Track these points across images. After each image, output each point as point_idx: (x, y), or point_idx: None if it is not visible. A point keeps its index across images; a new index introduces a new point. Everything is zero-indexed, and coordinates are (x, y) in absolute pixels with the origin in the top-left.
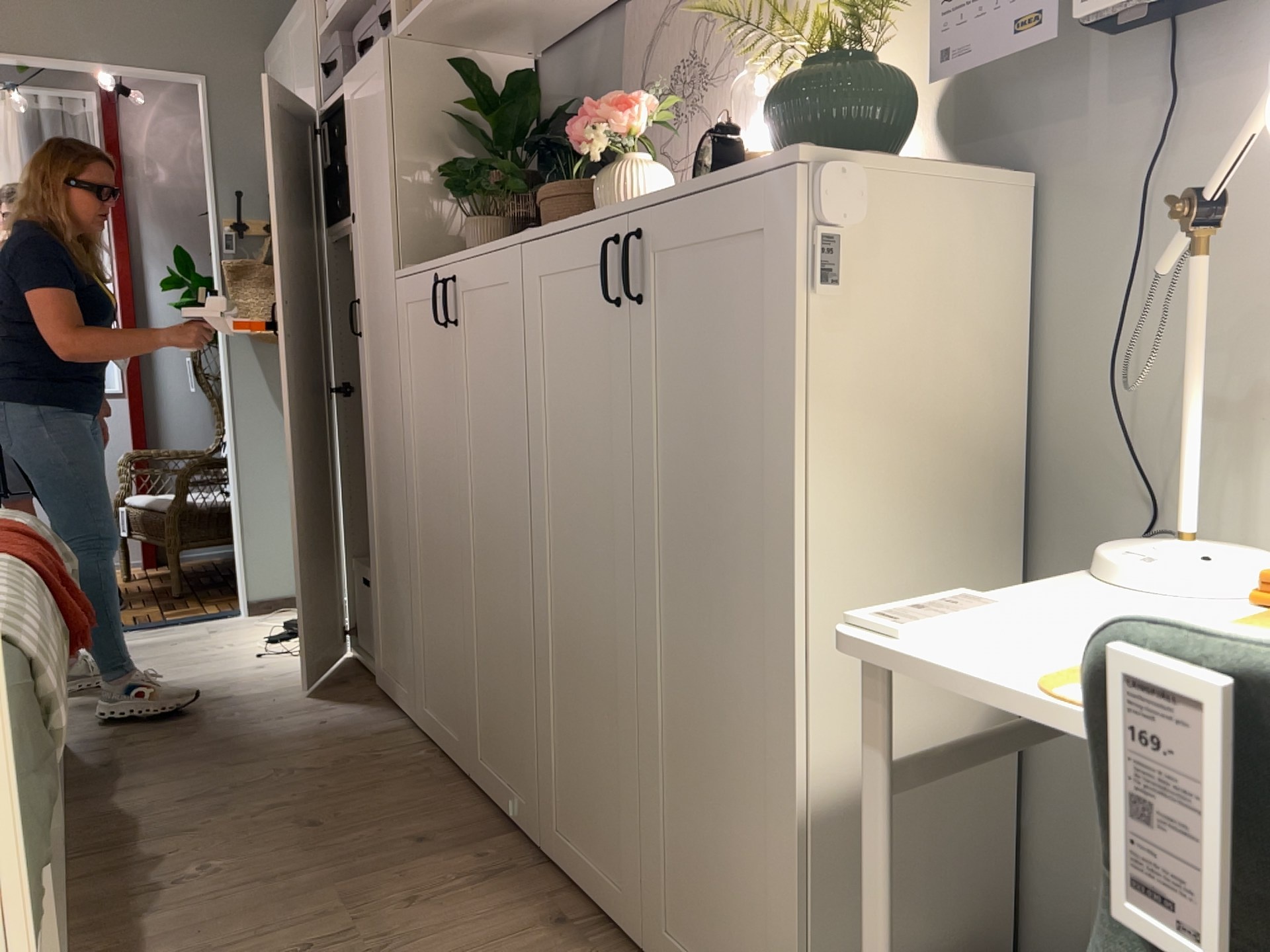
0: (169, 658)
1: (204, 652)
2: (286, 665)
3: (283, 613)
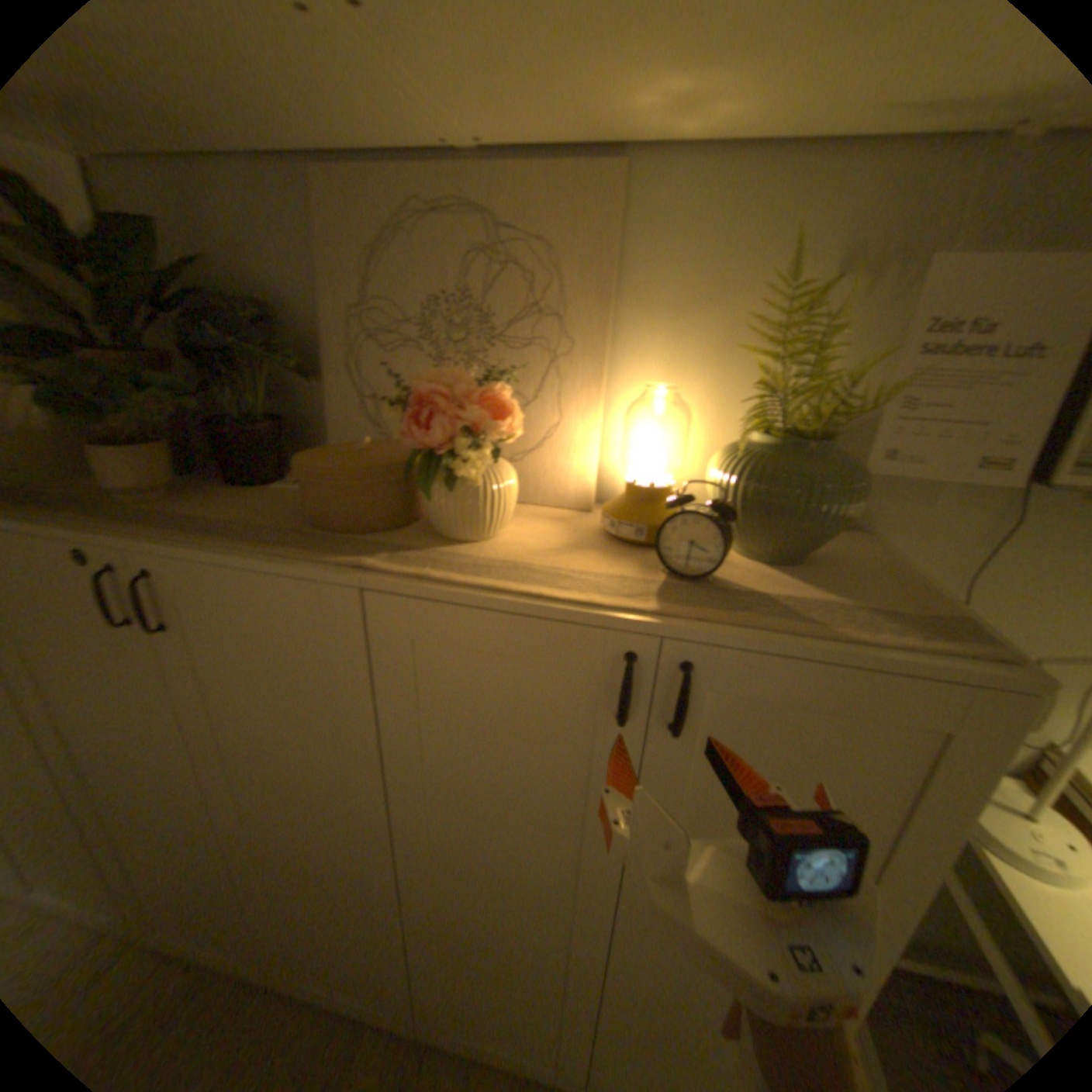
0: None
1: None
2: None
3: None
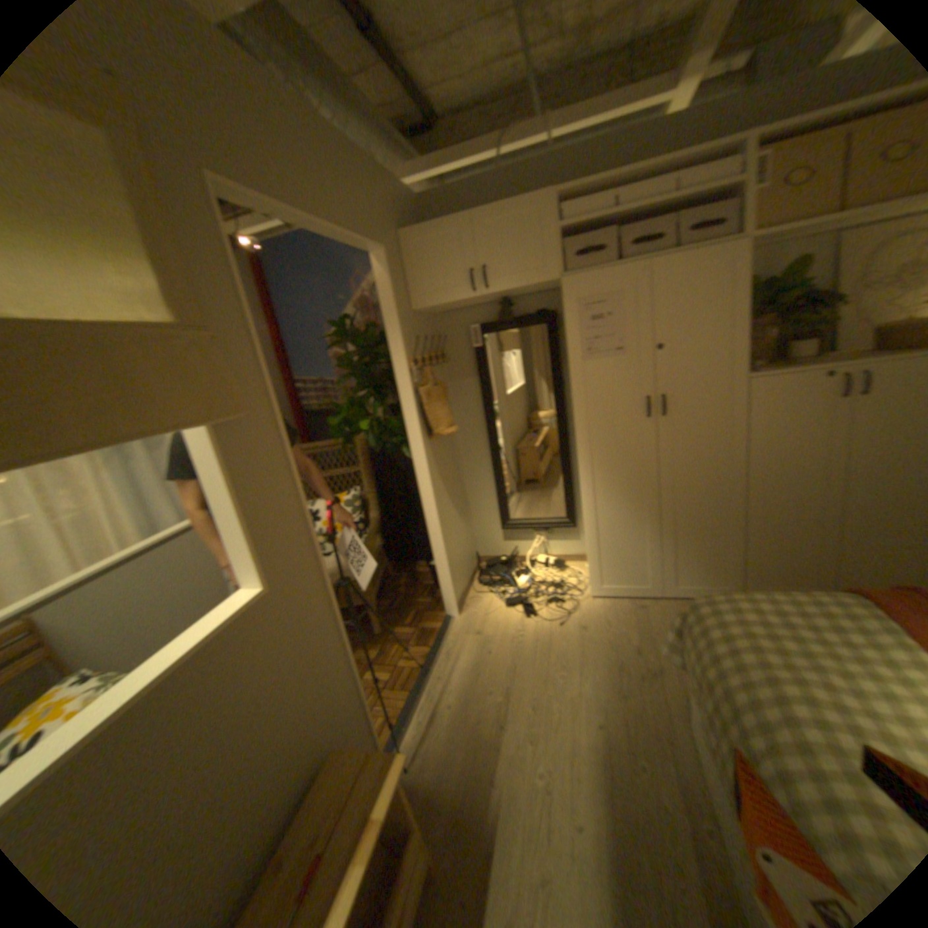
0: (524, 660)
1: (525, 645)
2: (589, 621)
3: (471, 604)
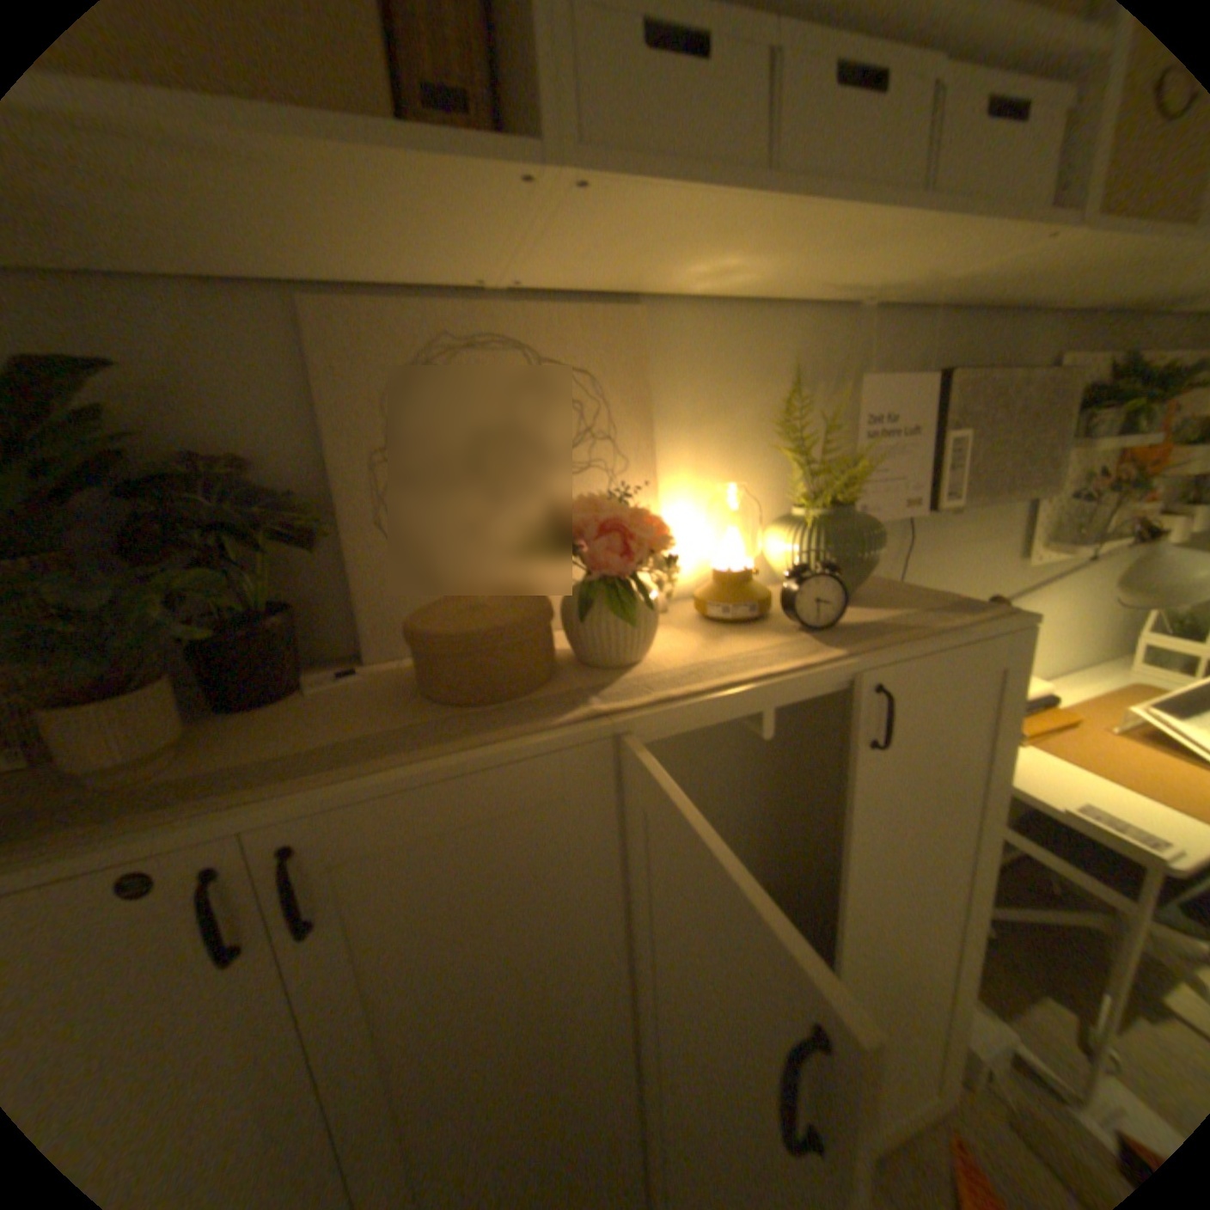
0: None
1: None
2: None
3: None
